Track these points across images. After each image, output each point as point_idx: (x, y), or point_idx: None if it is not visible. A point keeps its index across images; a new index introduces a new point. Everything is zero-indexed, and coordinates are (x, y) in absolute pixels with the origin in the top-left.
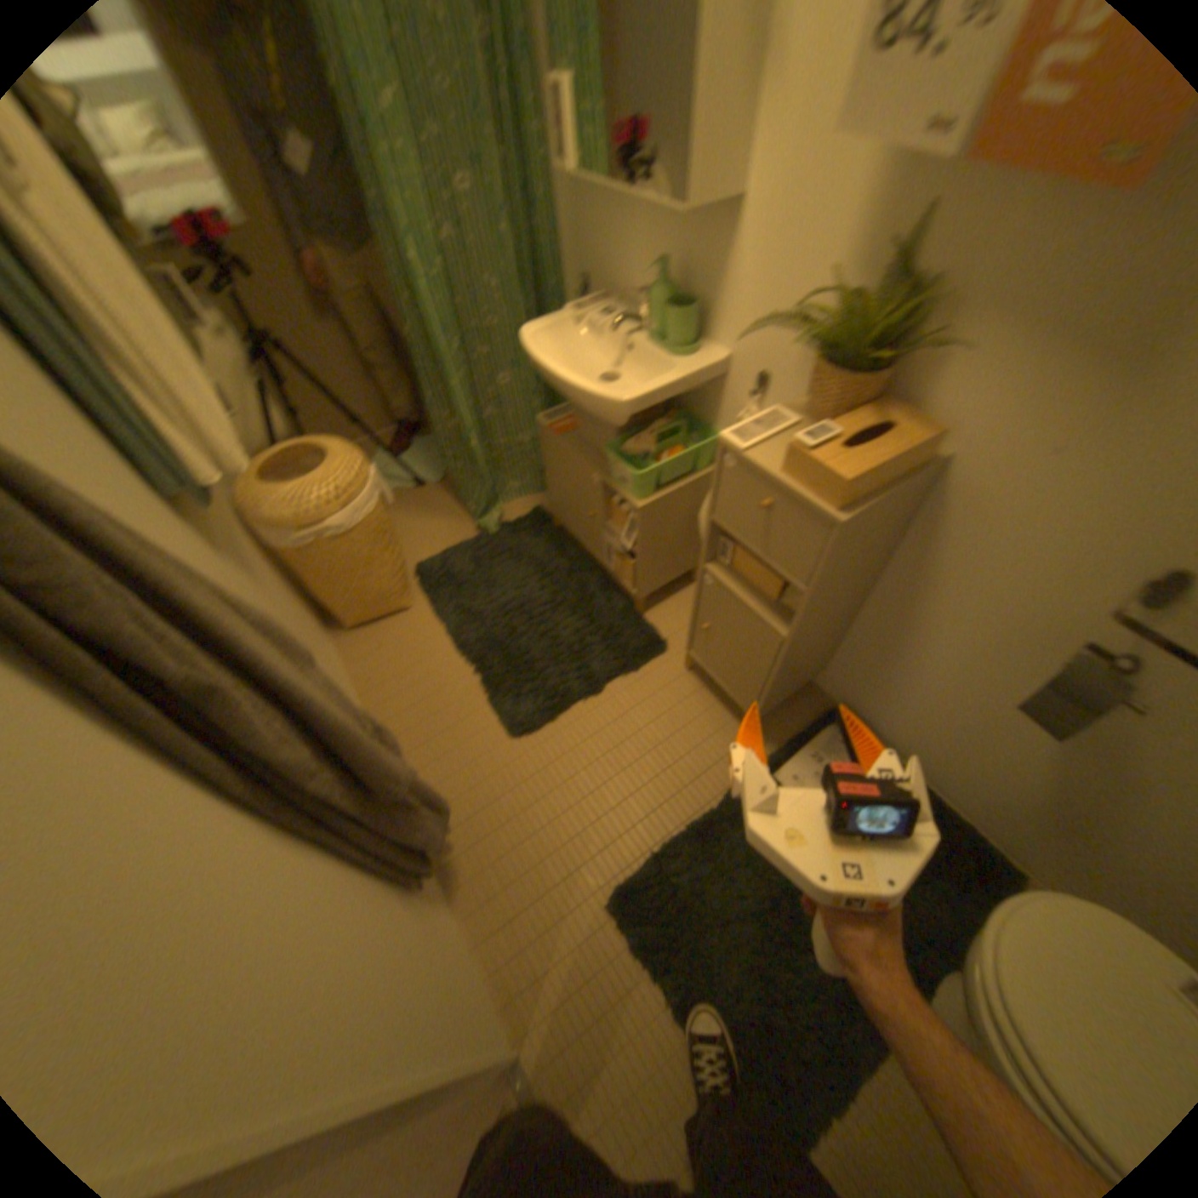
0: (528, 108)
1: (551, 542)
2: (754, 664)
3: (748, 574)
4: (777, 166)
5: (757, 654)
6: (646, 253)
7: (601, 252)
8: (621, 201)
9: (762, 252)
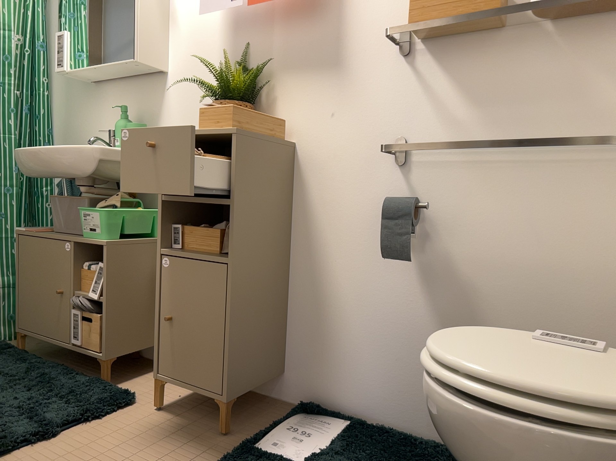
0: (38, 81)
1: (6, 357)
2: (208, 323)
3: (193, 248)
4: (179, 57)
5: (209, 307)
6: (112, 124)
7: (81, 137)
8: (96, 104)
9: (178, 95)
